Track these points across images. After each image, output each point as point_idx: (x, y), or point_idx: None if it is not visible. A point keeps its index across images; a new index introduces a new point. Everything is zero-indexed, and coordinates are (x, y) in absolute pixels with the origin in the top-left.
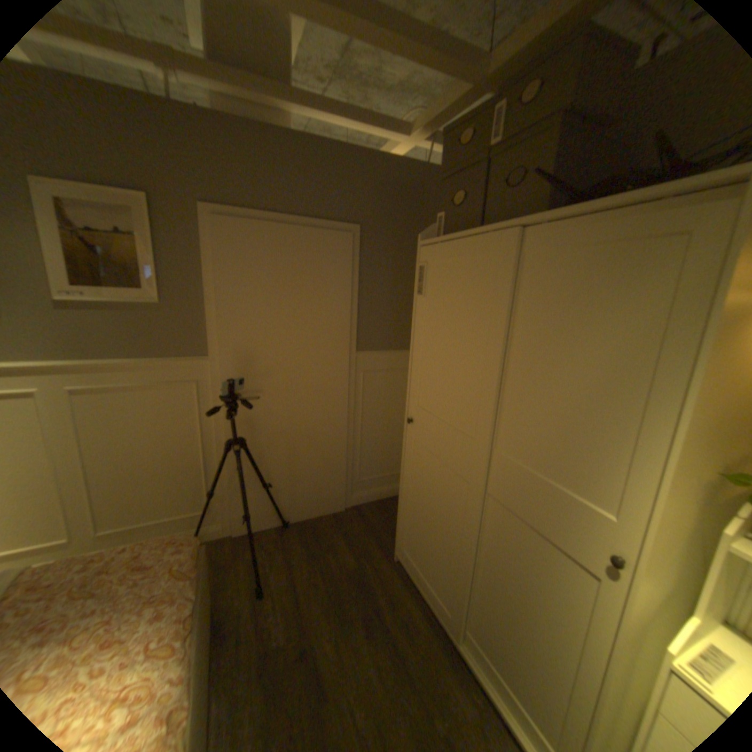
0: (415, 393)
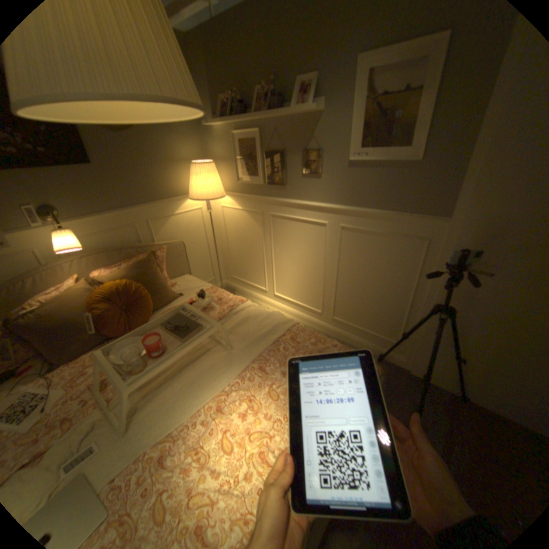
0: None
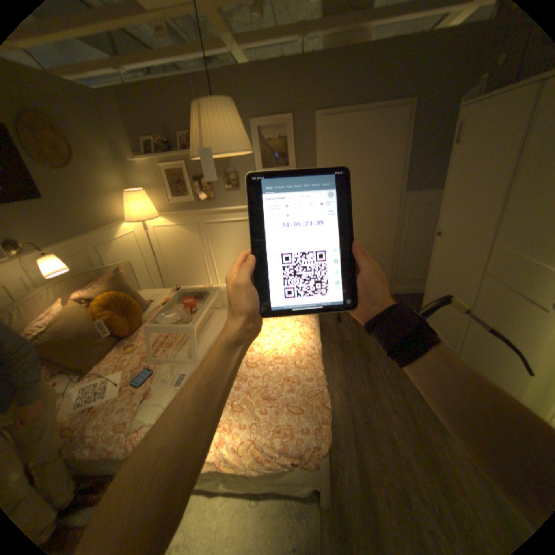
0: (445, 215)
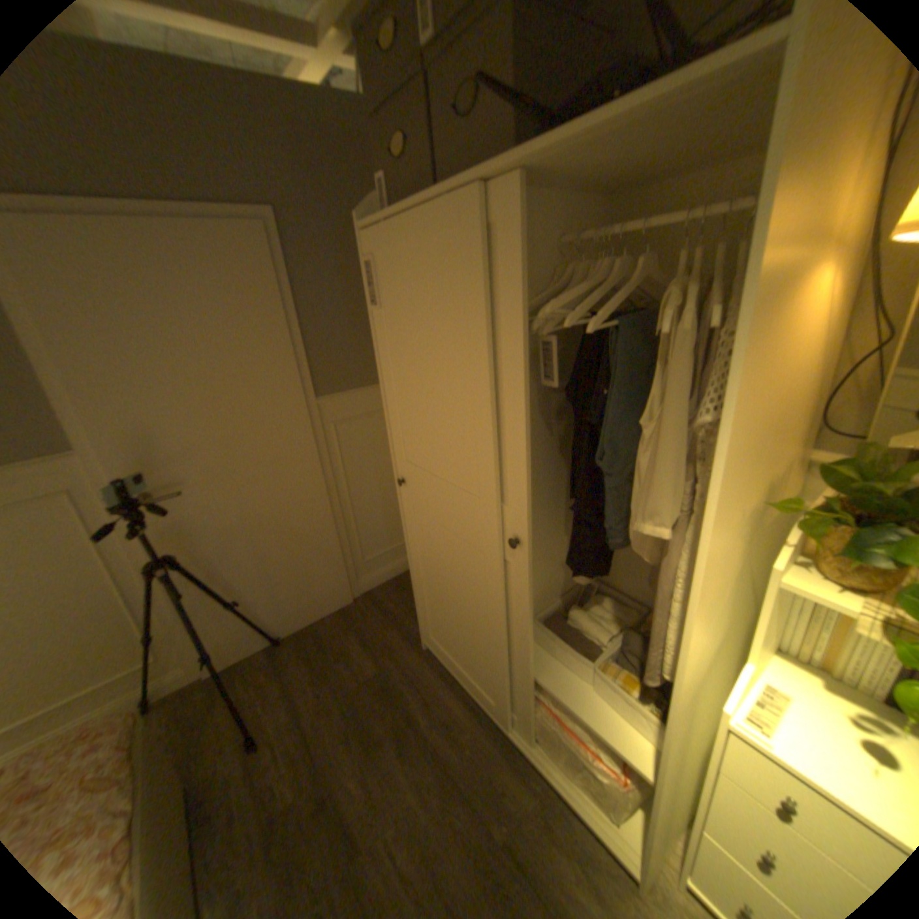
0: (399, 445)
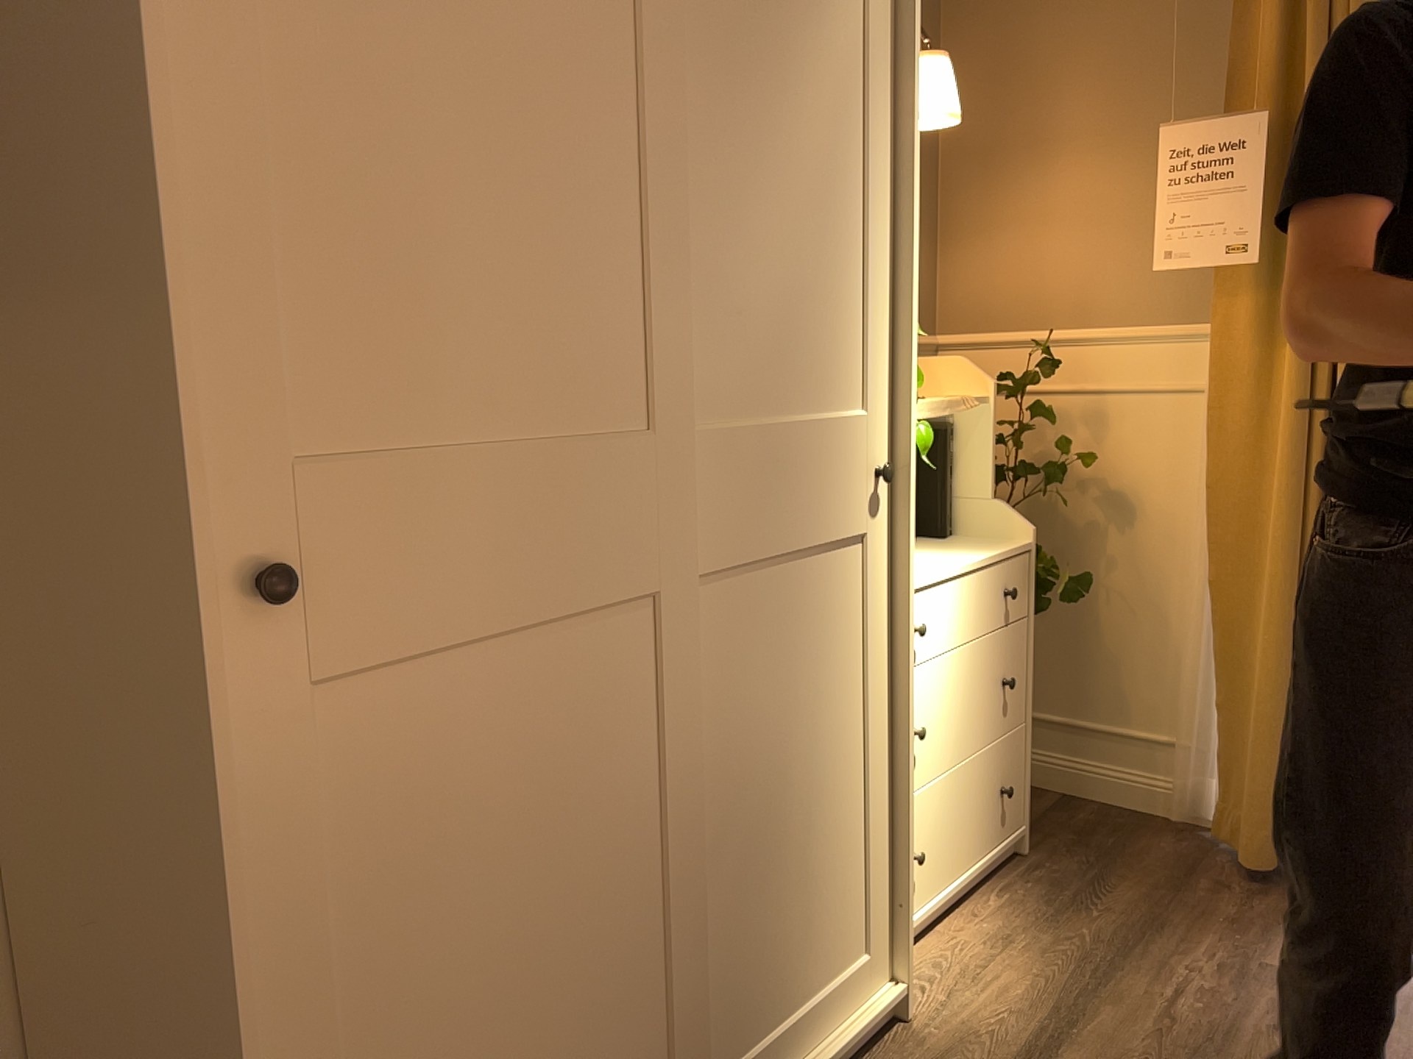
0: (270, 378)
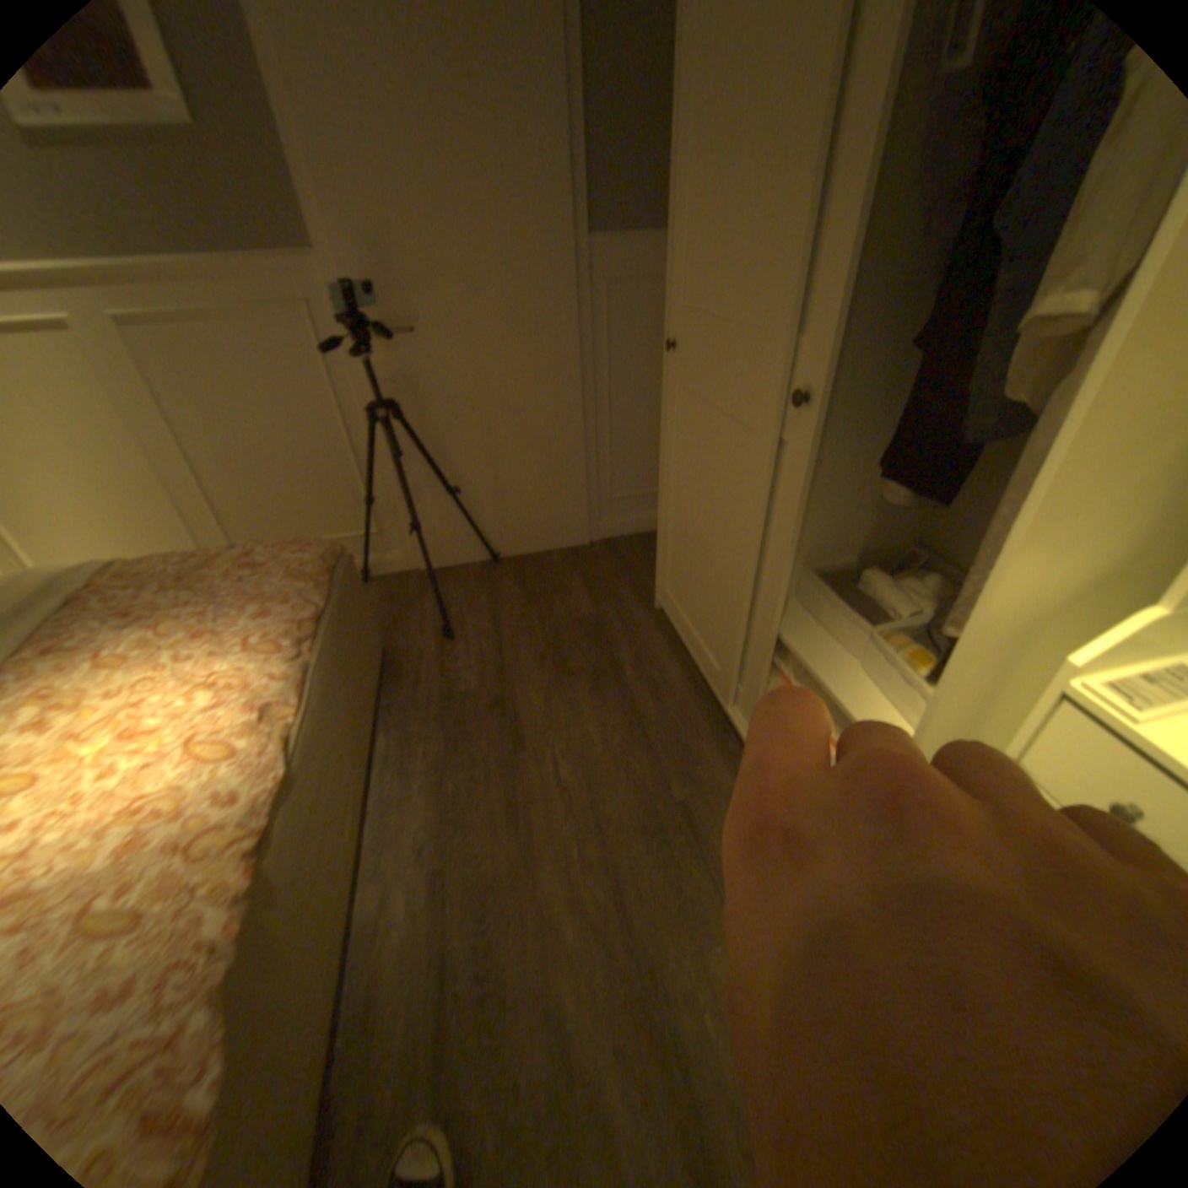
0: (678, 280)
